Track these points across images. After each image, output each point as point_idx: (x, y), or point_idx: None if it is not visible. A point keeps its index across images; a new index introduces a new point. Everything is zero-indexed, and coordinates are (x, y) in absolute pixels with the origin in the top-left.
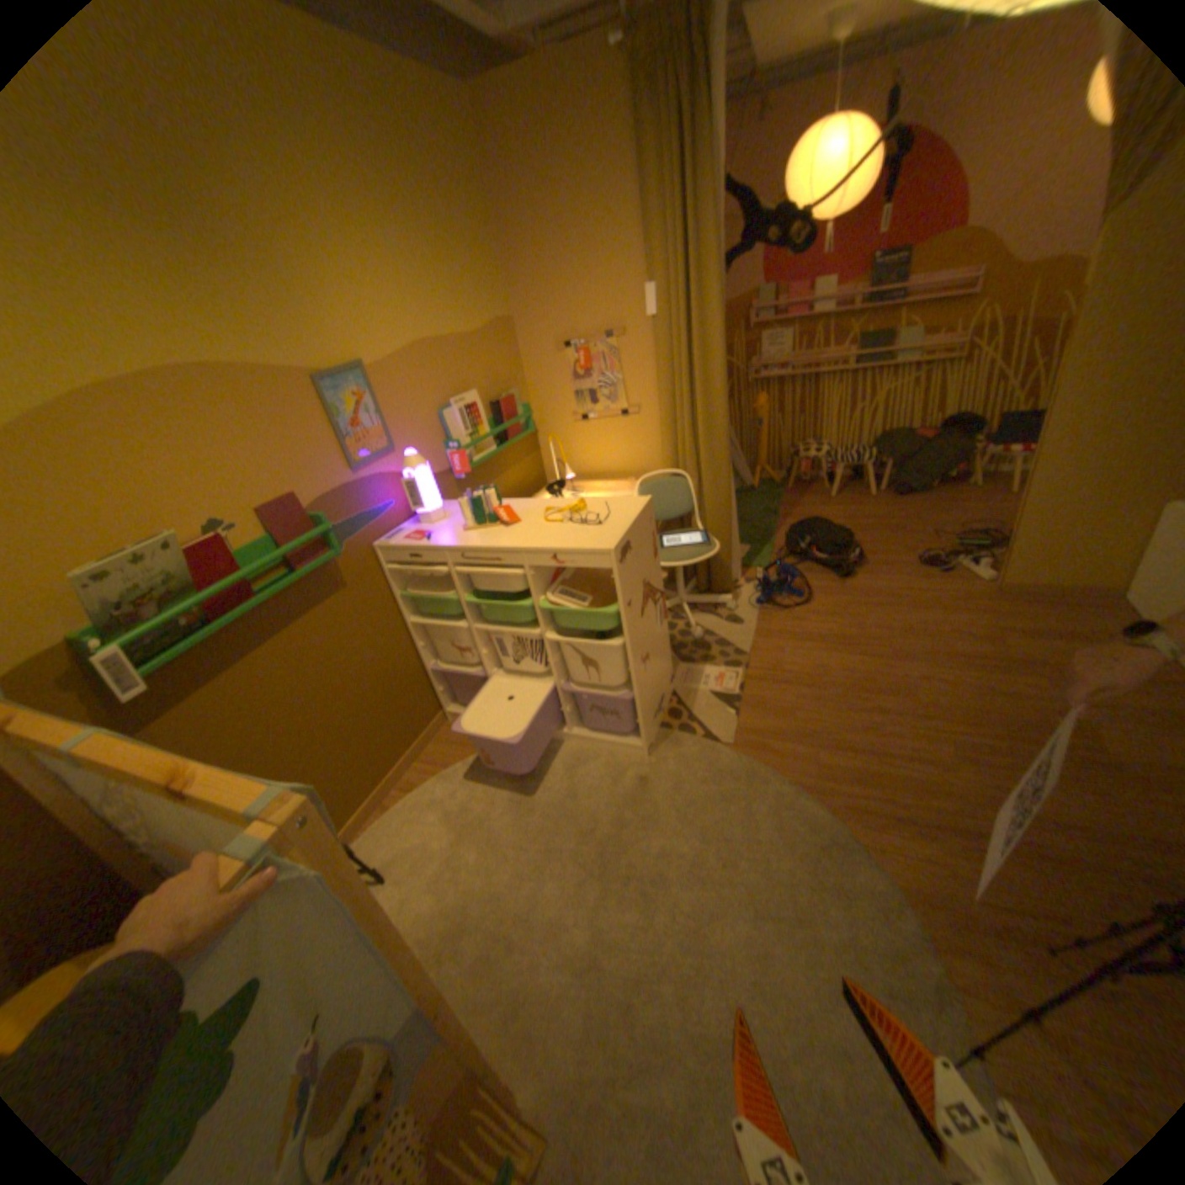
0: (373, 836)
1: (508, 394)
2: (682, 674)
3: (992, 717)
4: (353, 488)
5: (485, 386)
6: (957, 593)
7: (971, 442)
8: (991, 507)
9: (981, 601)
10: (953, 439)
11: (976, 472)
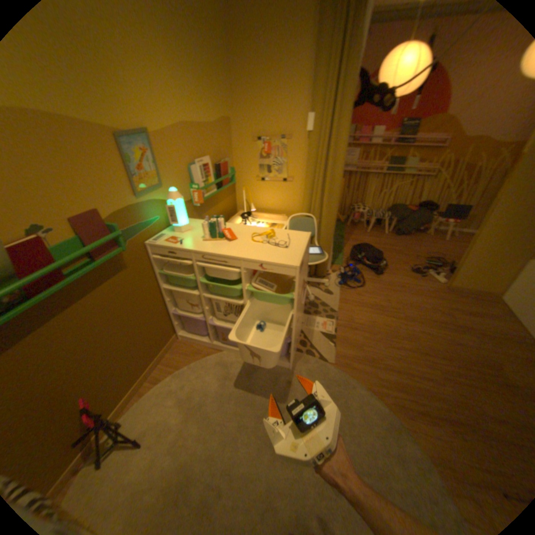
0: (134, 413)
1: (226, 160)
2: (305, 320)
3: (456, 356)
4: (136, 207)
5: (214, 154)
6: (430, 288)
7: (432, 215)
8: (439, 246)
9: (441, 293)
10: (424, 212)
11: (429, 228)
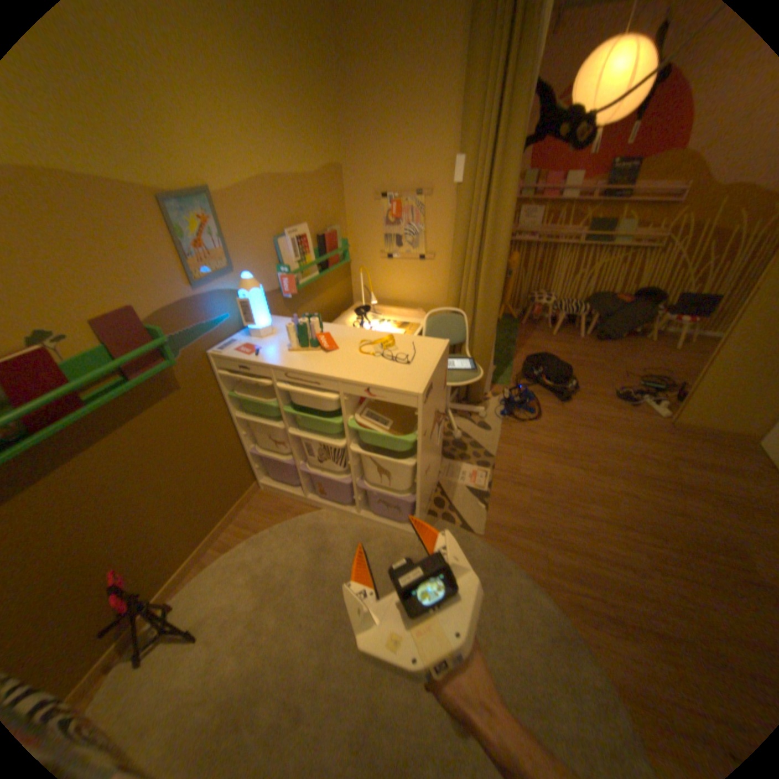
0: (190, 592)
1: (332, 229)
2: (445, 468)
3: (674, 533)
4: (191, 301)
5: (315, 220)
6: (643, 424)
7: (656, 309)
8: (663, 358)
9: (661, 433)
10: (643, 305)
11: (651, 330)
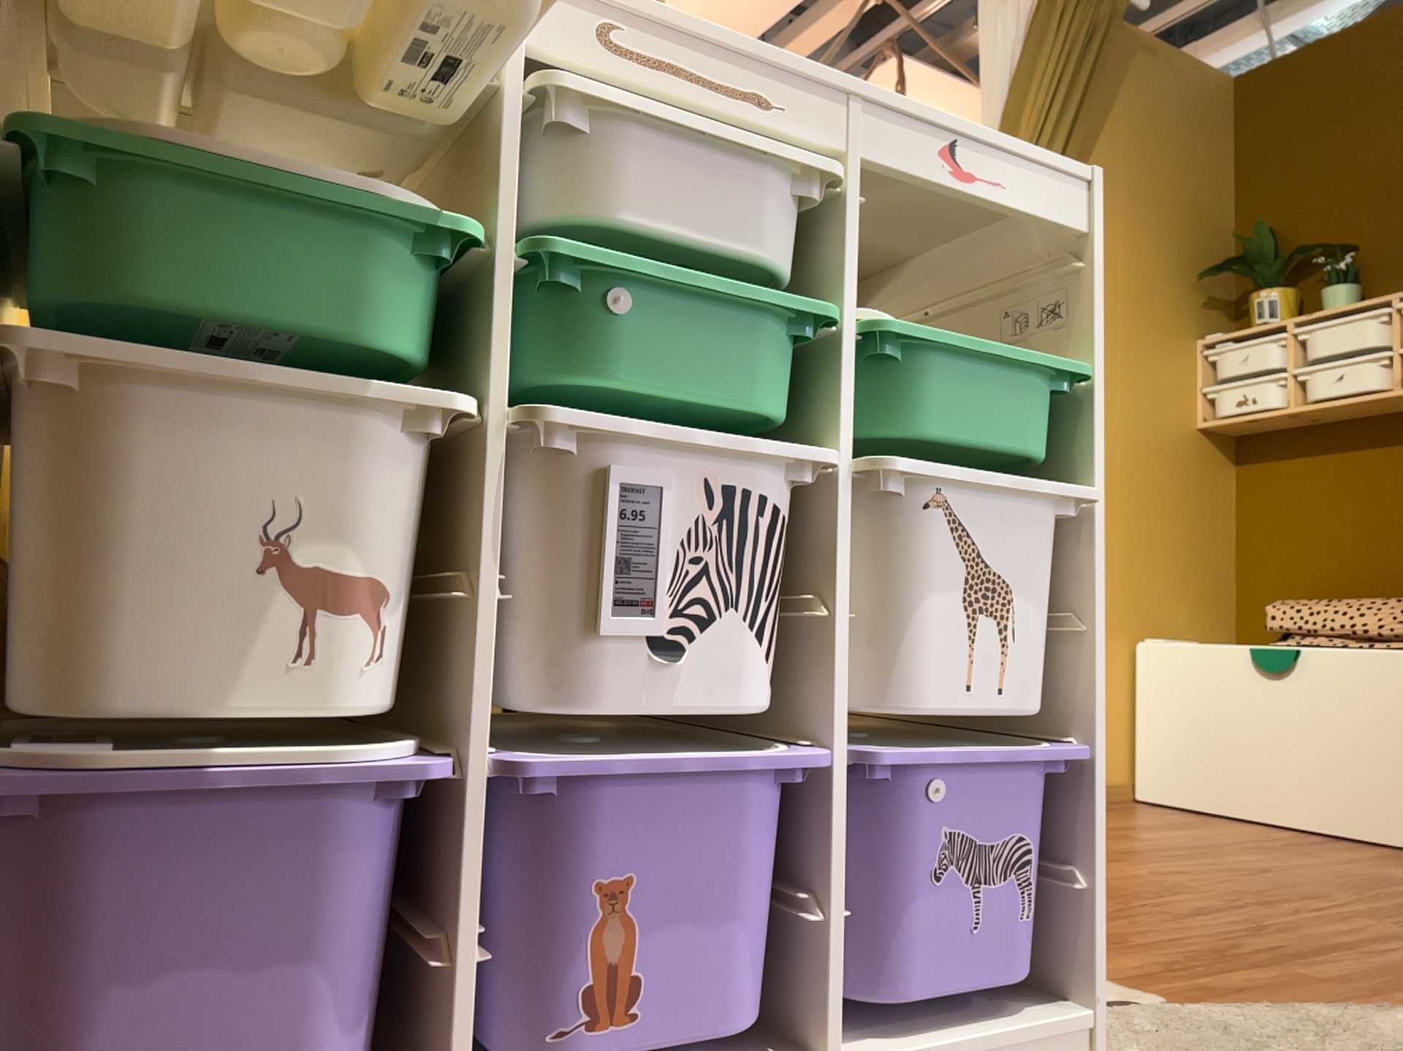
0: None
1: None
2: None
3: (1297, 881)
4: None
5: None
6: None
7: None
8: None
9: None
10: None
11: None
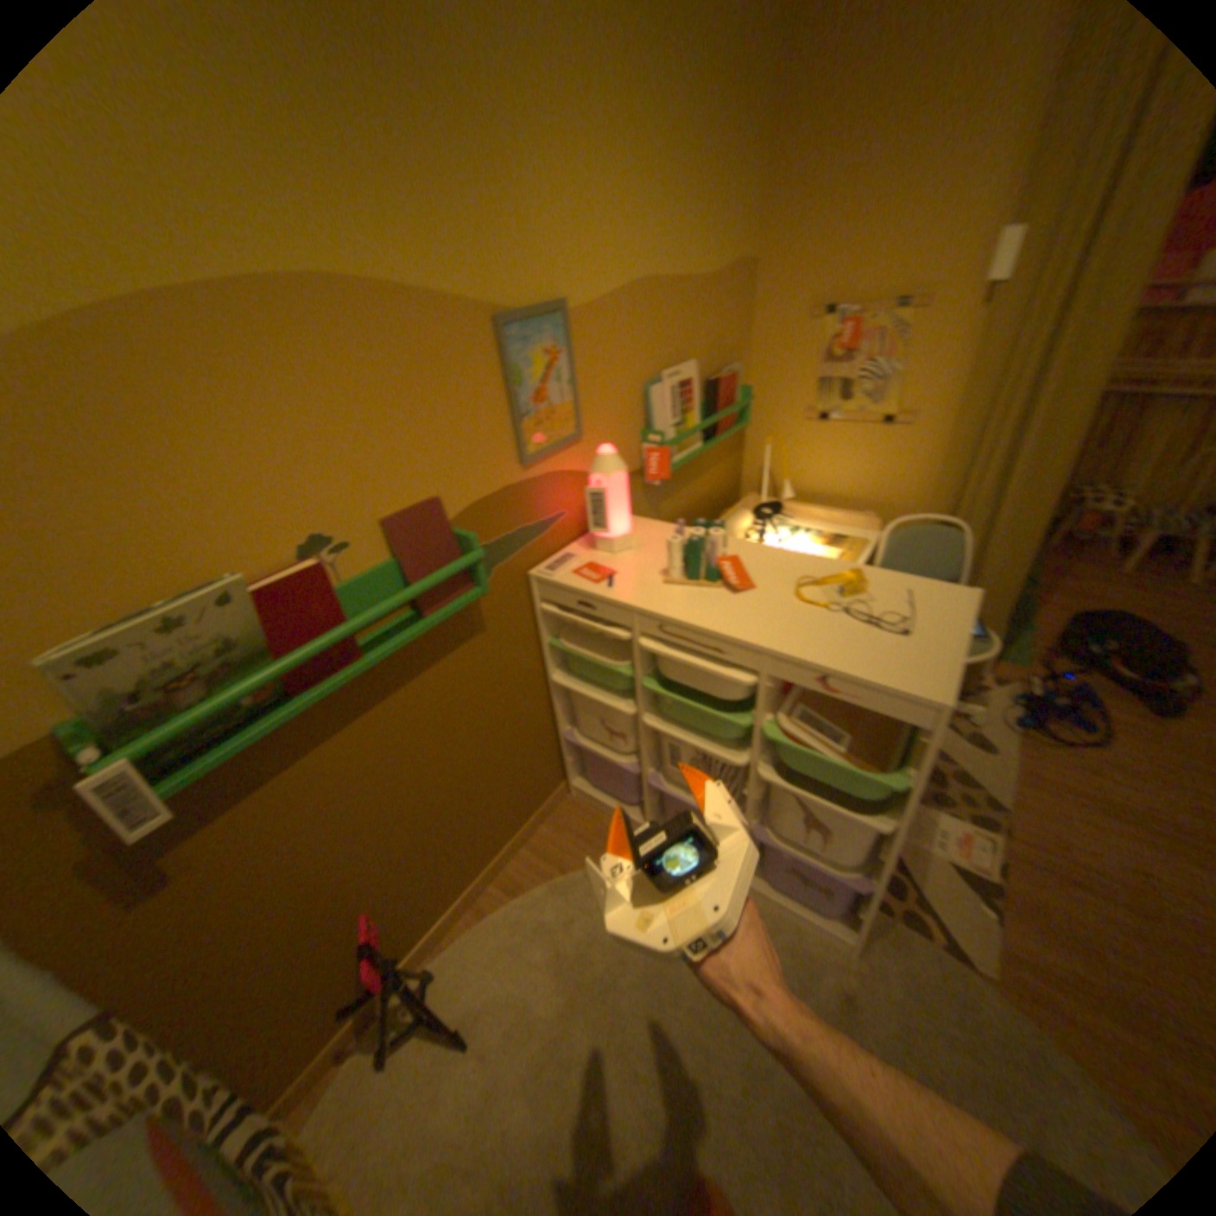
0: (461, 957)
1: (733, 369)
2: None
3: None
4: (521, 490)
5: (708, 354)
6: None
7: None
8: None
9: None
10: None
11: None
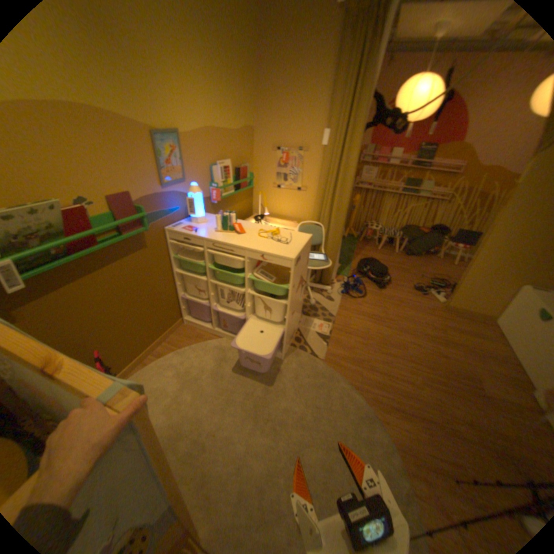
0: (136, 379)
1: (245, 166)
2: (303, 321)
3: (439, 366)
4: (160, 196)
5: (235, 159)
6: (428, 306)
7: (443, 238)
8: (445, 269)
9: (438, 311)
10: (435, 235)
11: (440, 252)
